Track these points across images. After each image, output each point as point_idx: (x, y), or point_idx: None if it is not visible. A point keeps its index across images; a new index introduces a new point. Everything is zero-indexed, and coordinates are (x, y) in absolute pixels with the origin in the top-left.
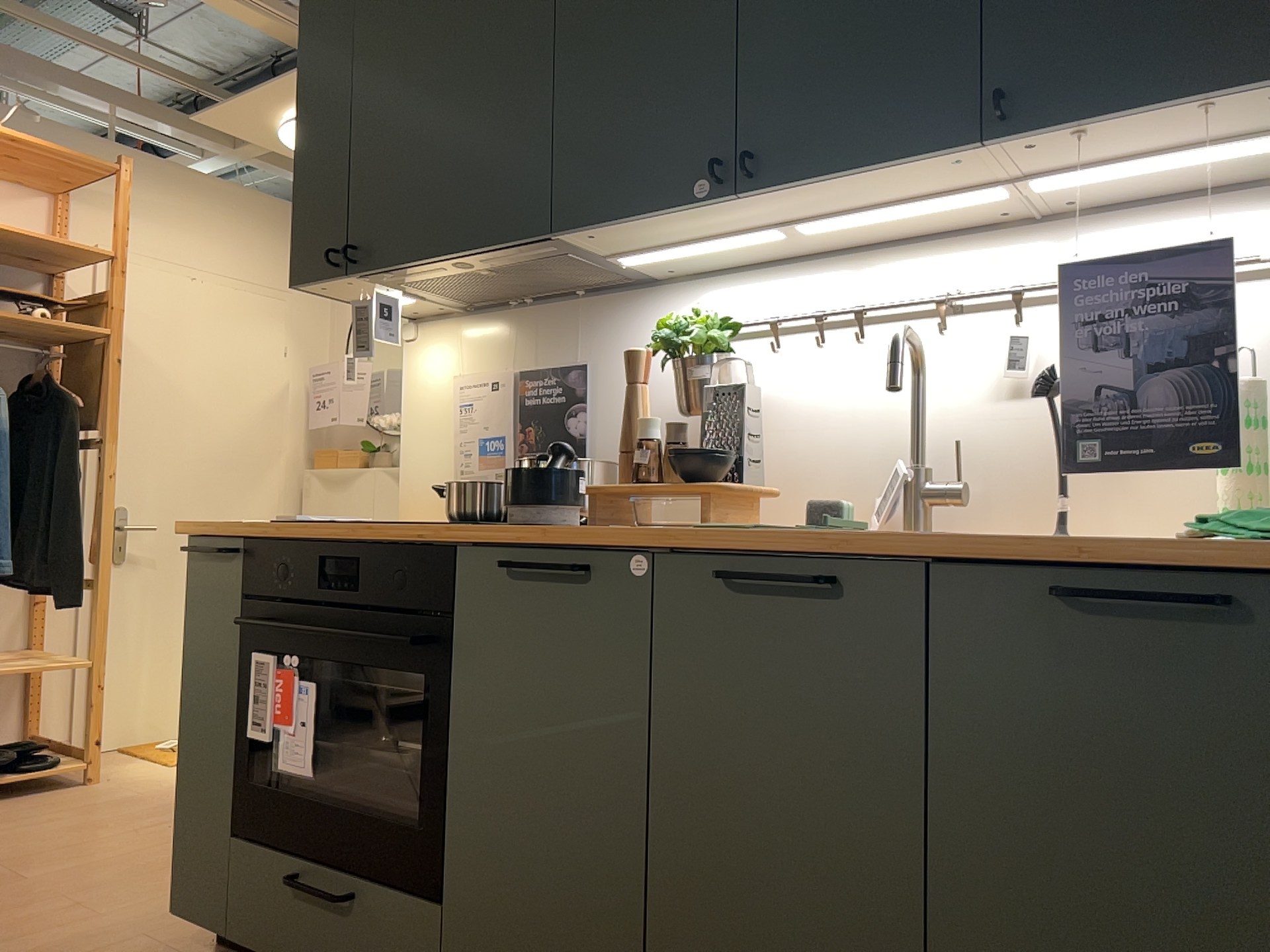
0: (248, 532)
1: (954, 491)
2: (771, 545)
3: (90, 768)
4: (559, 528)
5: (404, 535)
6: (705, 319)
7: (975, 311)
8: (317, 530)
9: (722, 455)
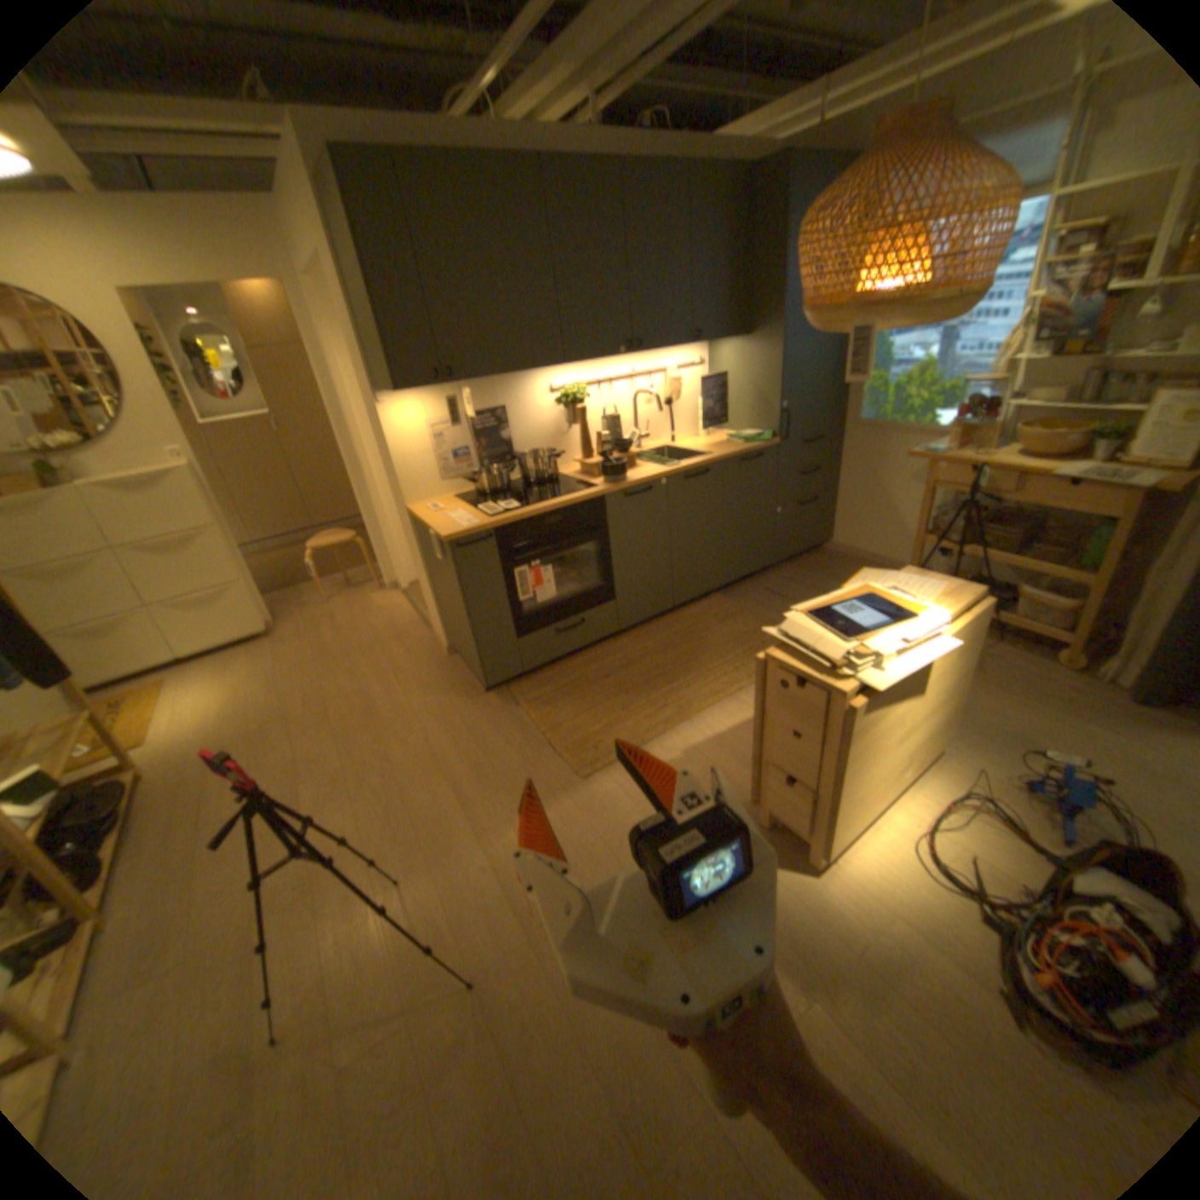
0: (490, 526)
1: (645, 436)
2: (689, 467)
3: (133, 772)
4: (625, 479)
5: (577, 500)
6: (580, 390)
7: (630, 377)
8: (531, 512)
9: (625, 442)
